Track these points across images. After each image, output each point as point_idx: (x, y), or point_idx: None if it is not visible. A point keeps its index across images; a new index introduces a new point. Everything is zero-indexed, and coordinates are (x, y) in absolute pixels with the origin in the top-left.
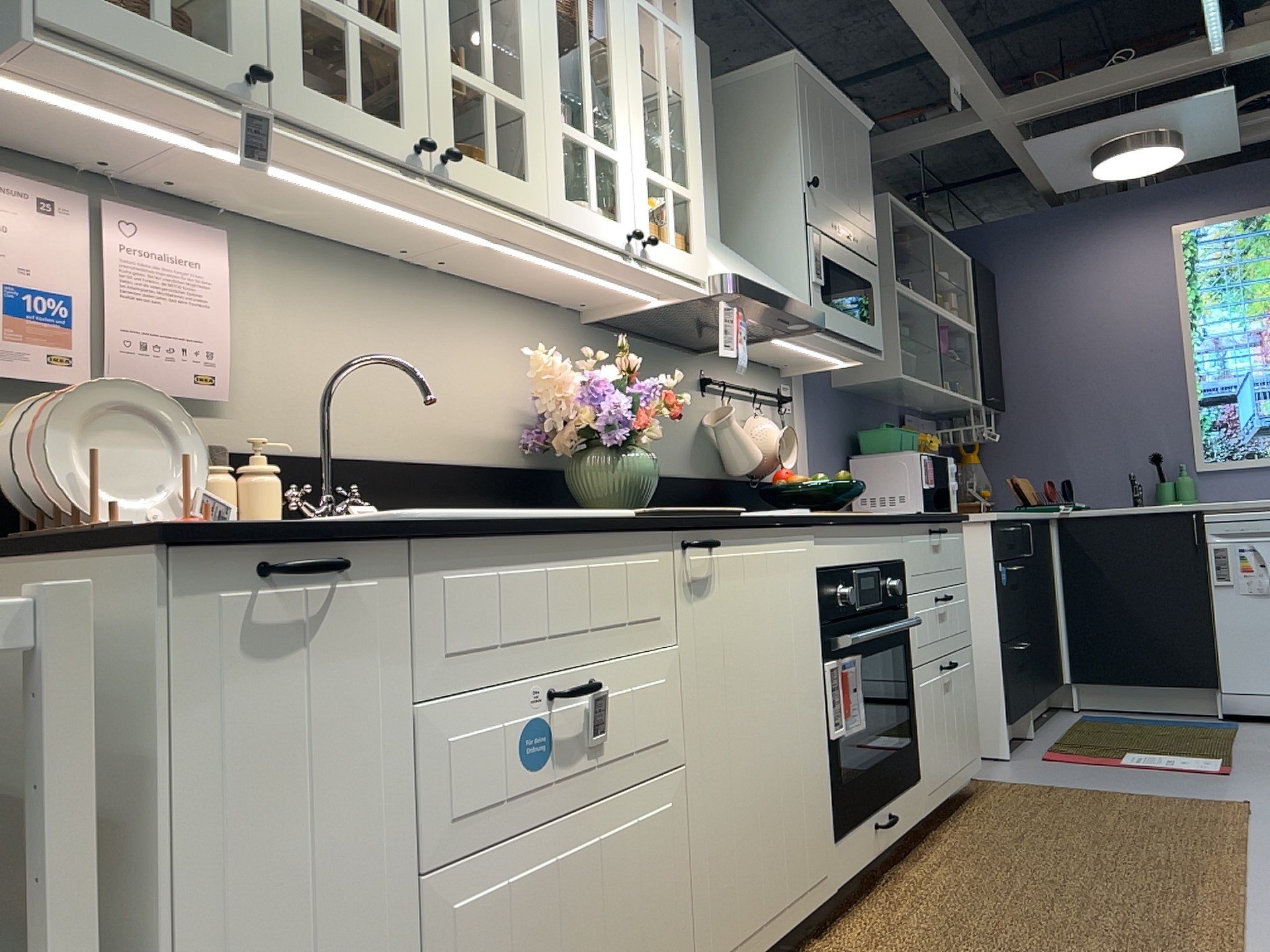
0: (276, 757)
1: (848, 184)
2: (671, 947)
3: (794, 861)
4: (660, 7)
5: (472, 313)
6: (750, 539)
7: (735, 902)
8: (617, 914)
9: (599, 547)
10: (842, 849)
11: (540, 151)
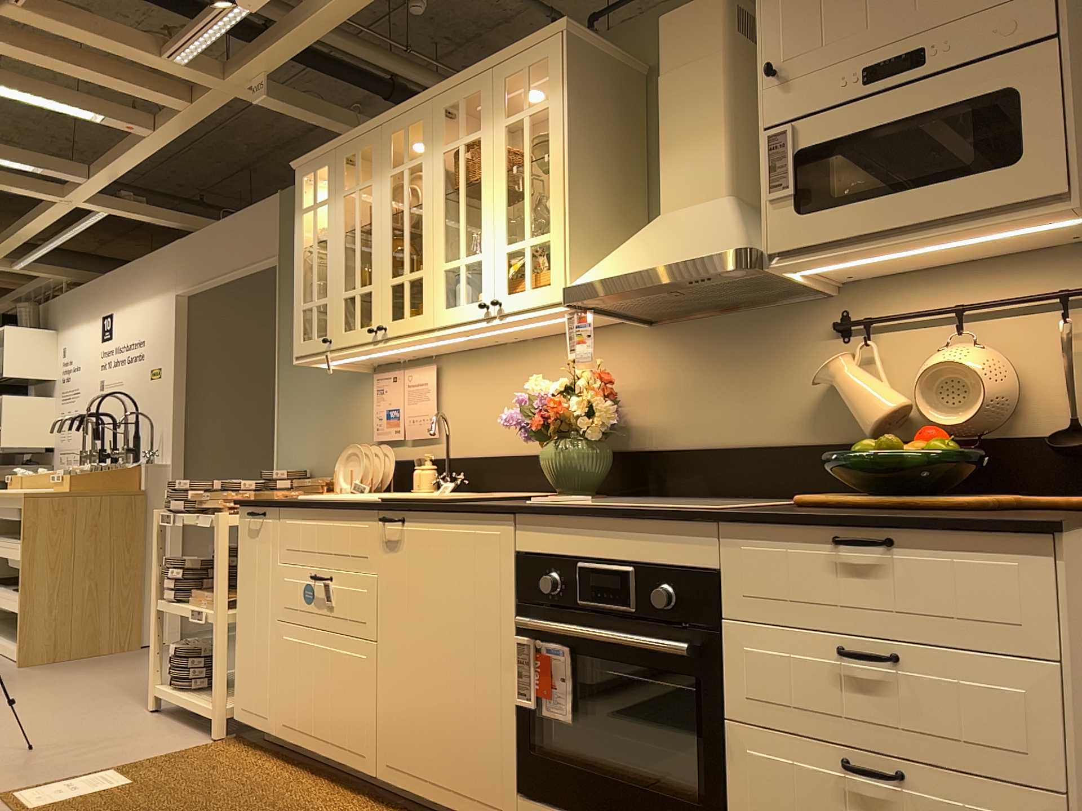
0: (253, 565)
1: None
2: (361, 729)
3: (460, 765)
4: (524, 107)
5: (552, 354)
6: (434, 519)
7: (403, 744)
8: (336, 688)
9: (338, 515)
10: (527, 808)
11: (428, 291)
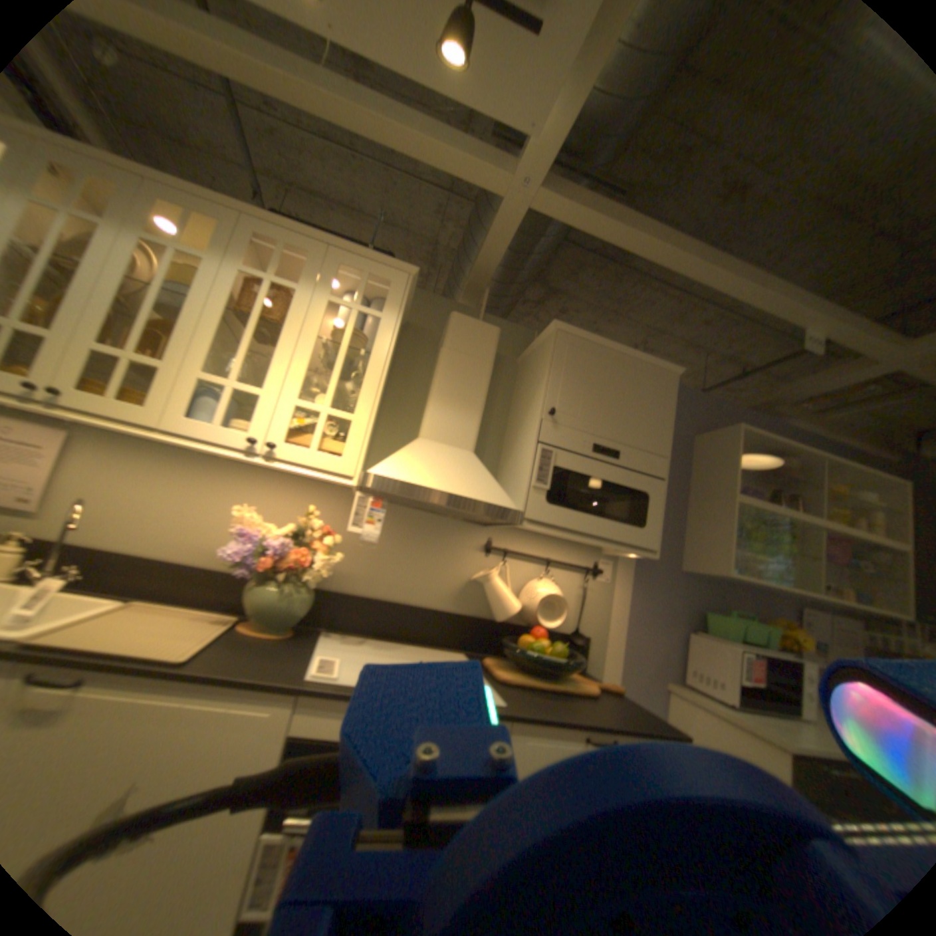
0: None
1: (619, 414)
2: None
3: None
4: (356, 301)
5: (246, 483)
6: (151, 690)
7: None
8: None
9: None
10: None
11: (162, 389)
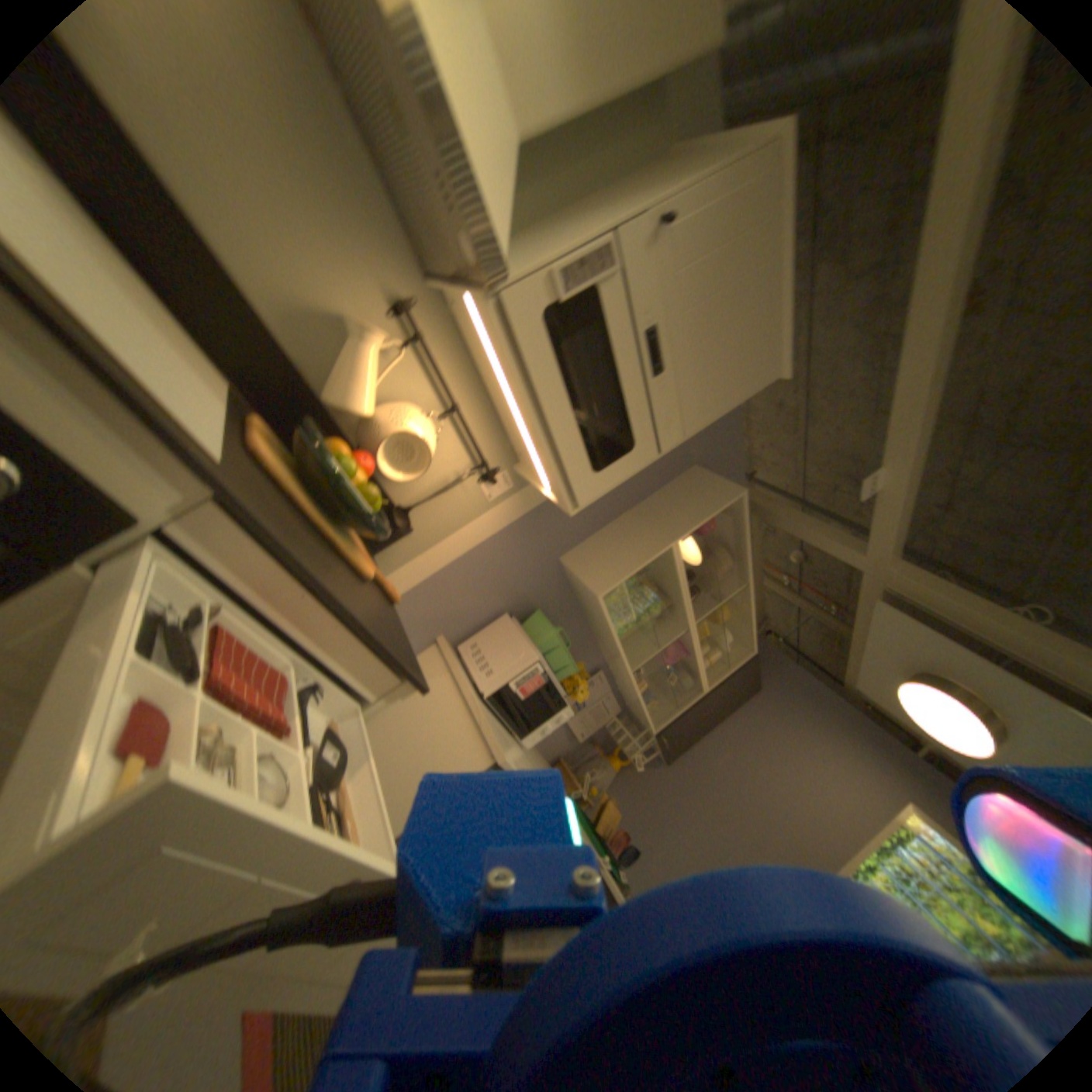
0: None
1: (708, 338)
2: None
3: None
4: None
5: None
6: None
7: None
8: None
9: None
10: None
11: None
